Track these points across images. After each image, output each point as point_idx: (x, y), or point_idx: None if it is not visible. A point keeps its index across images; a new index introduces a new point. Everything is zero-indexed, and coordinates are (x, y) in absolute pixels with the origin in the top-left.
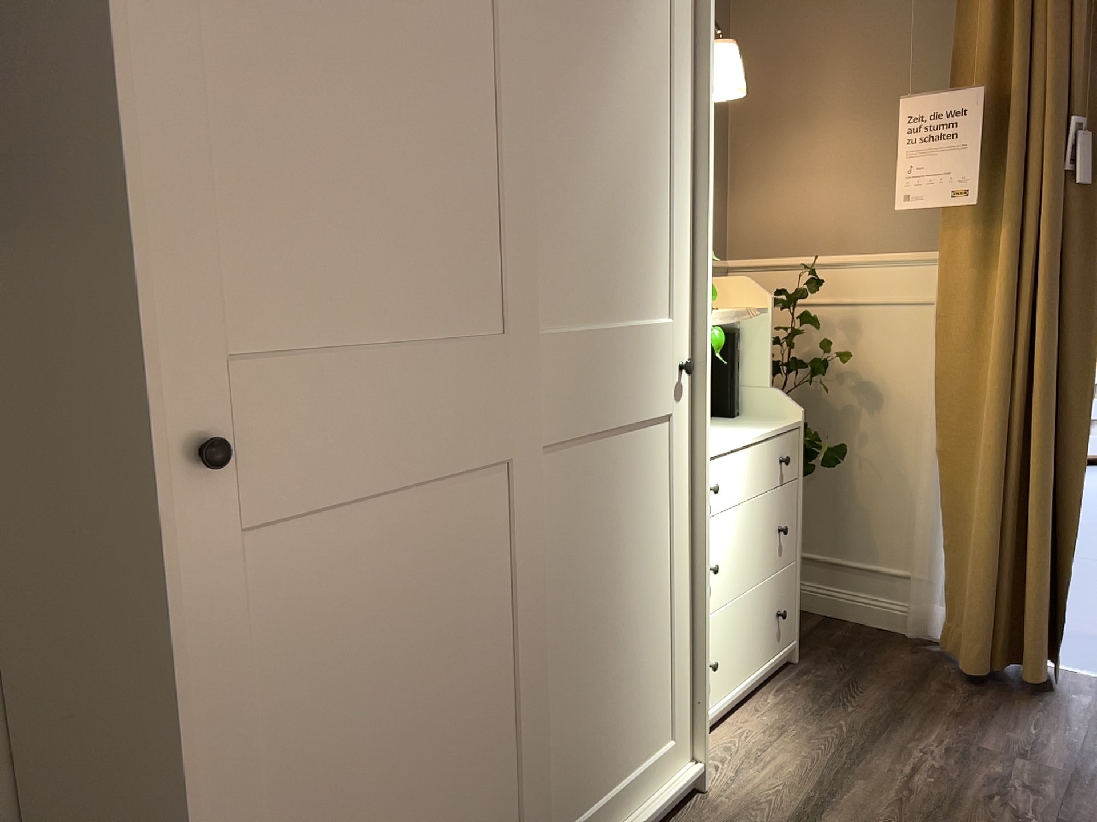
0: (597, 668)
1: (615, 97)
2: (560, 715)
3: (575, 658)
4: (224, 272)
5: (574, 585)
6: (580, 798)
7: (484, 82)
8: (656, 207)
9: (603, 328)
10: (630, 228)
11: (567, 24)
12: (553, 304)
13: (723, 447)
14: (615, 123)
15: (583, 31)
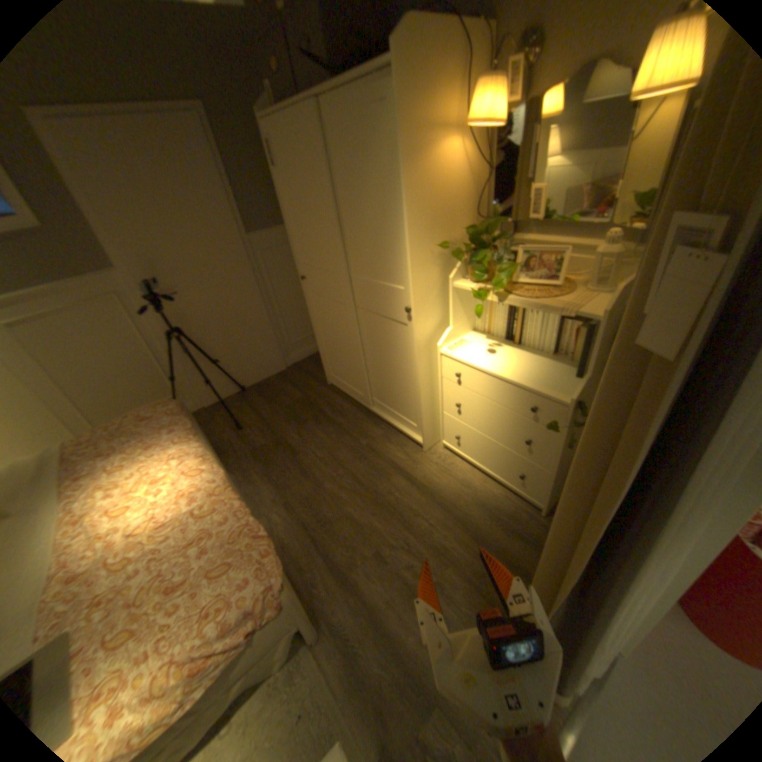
0: (386, 382)
1: (368, 184)
2: (375, 381)
3: (378, 372)
4: (295, 247)
5: (375, 353)
6: (383, 406)
7: (320, 197)
8: (396, 233)
9: (375, 280)
10: (383, 242)
11: (345, 160)
12: (356, 266)
13: (481, 370)
14: (370, 196)
15: (351, 159)
